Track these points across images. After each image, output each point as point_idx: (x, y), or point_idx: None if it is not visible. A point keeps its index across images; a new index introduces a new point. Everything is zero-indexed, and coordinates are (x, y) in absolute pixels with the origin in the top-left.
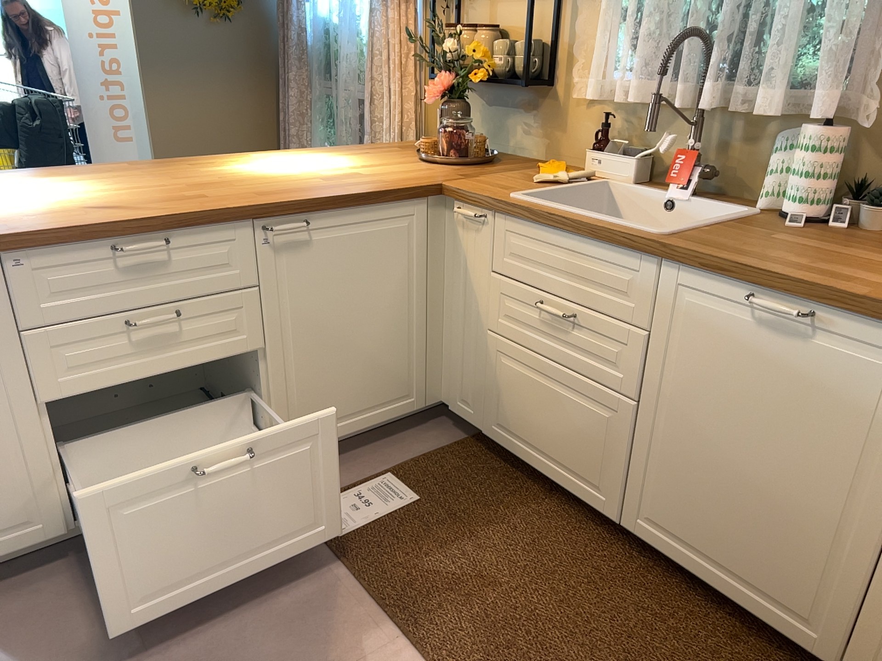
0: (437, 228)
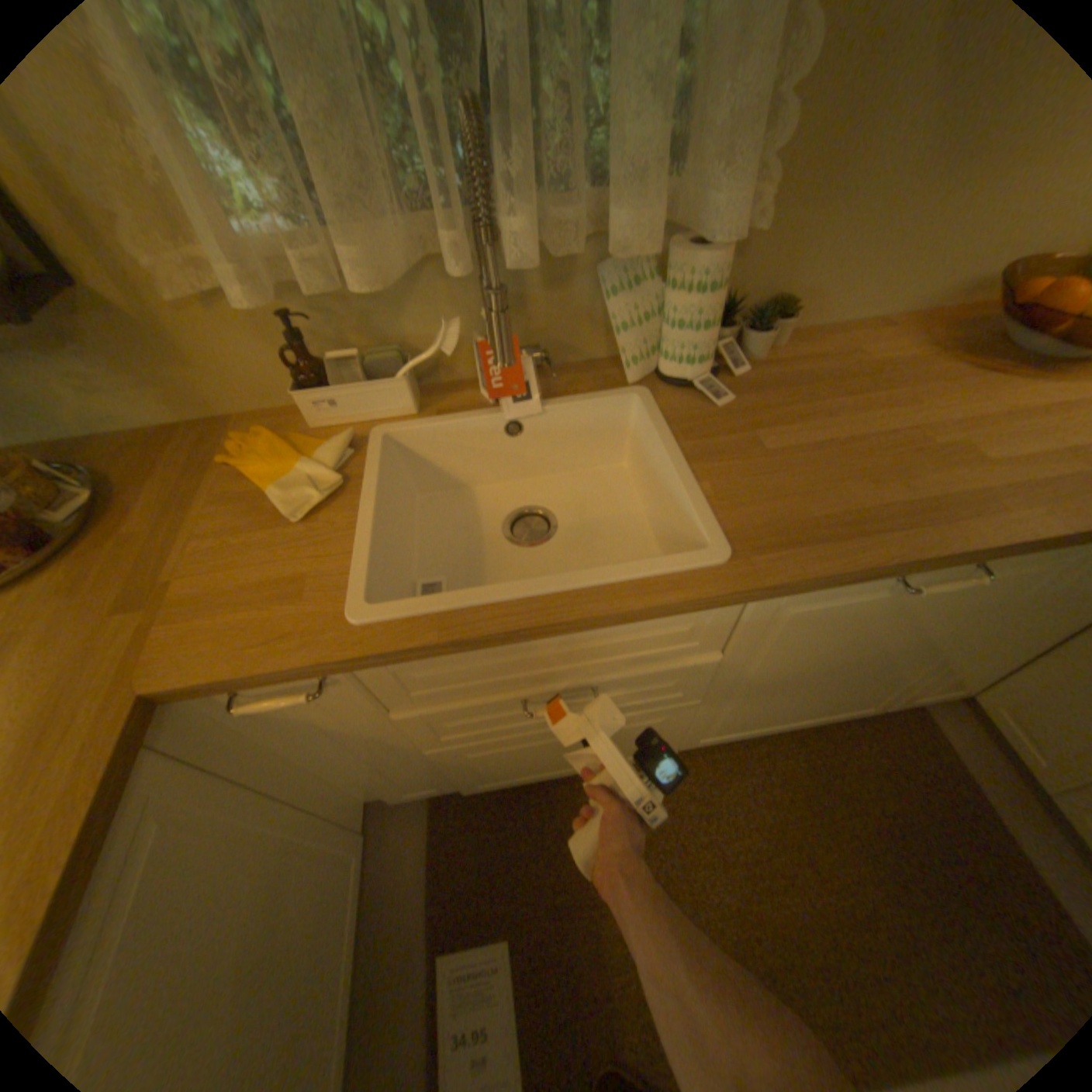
0: (197, 733)
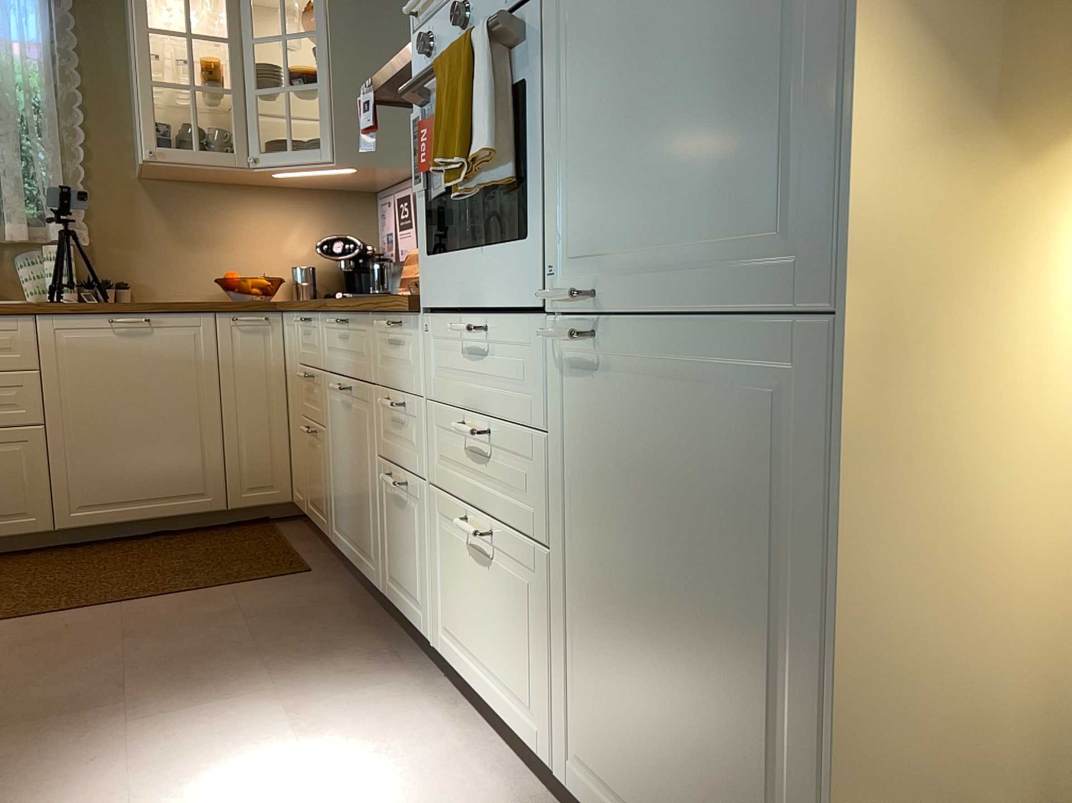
0: None
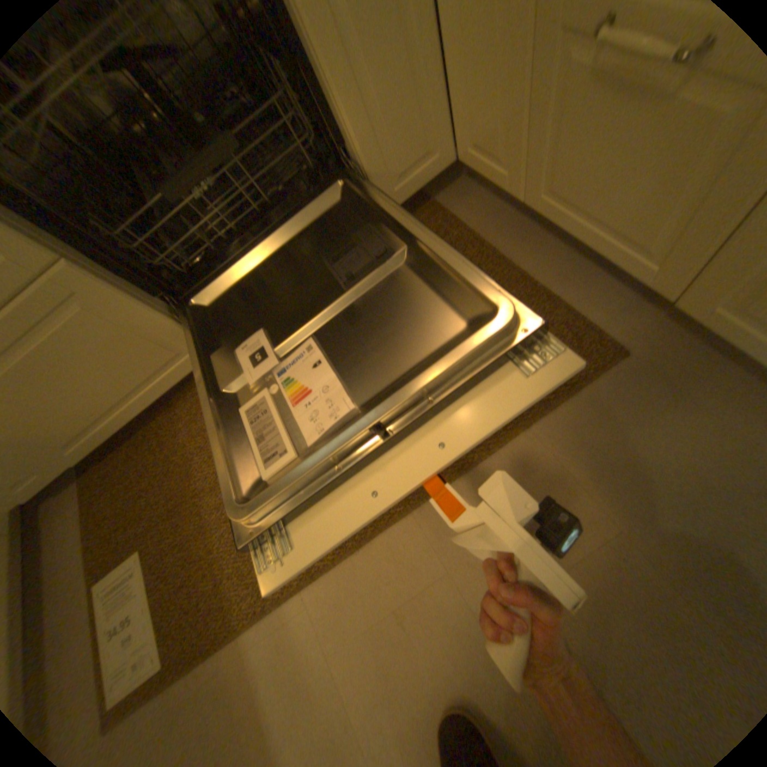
0: None
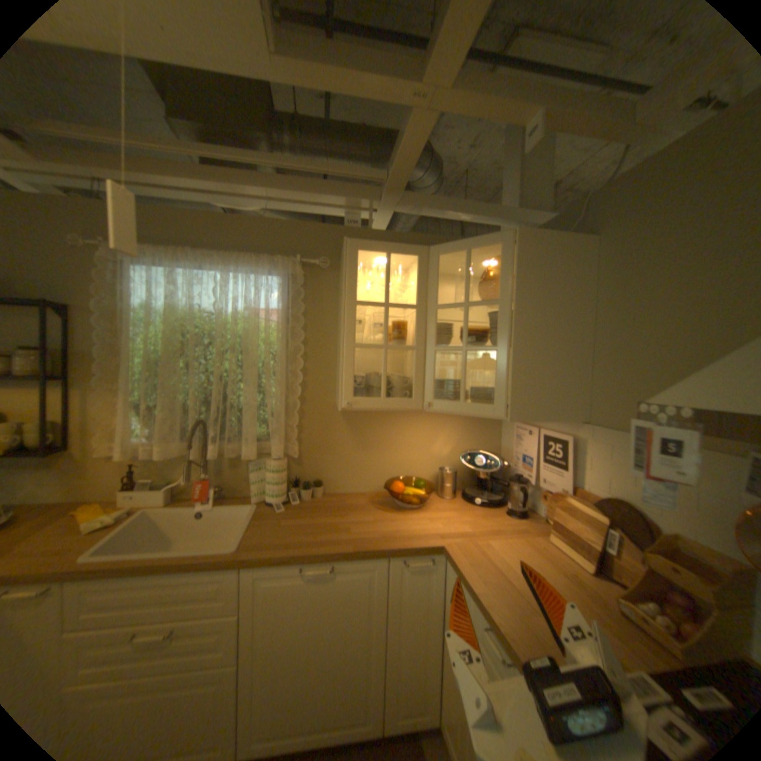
0: None
